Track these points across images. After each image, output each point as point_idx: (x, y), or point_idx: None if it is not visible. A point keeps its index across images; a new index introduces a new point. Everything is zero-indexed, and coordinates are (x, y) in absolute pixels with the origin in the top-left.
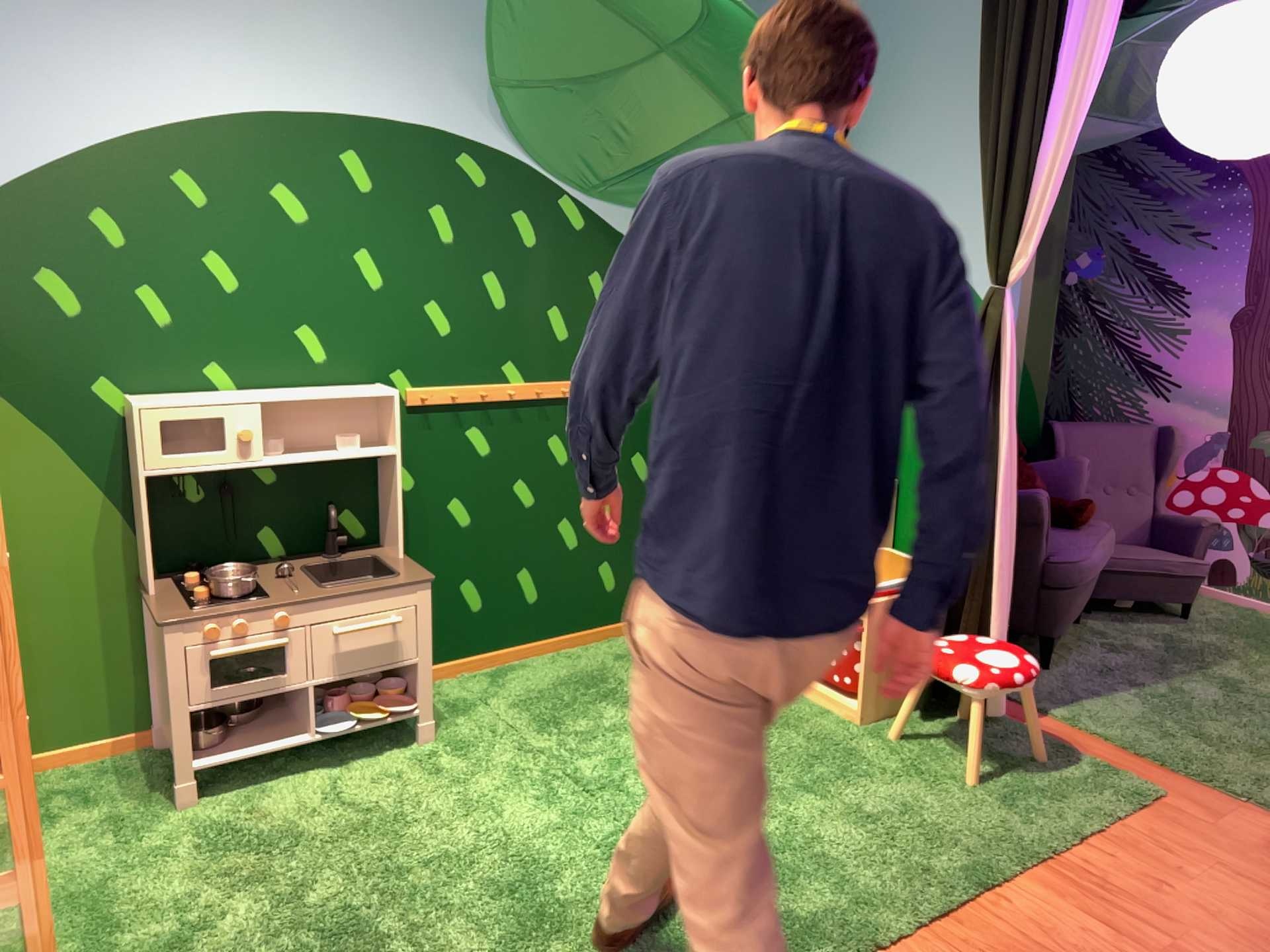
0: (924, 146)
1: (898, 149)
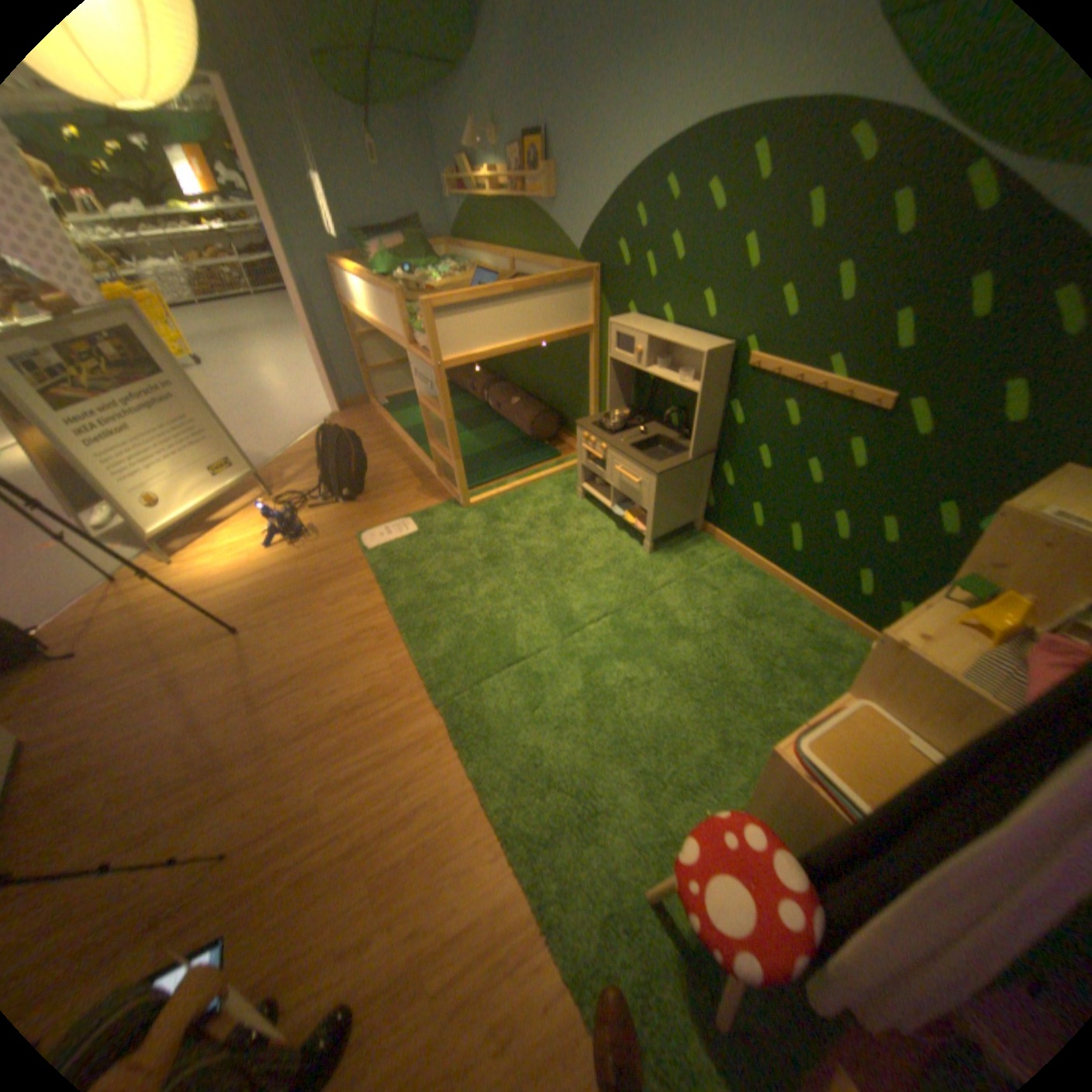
0: None
1: None
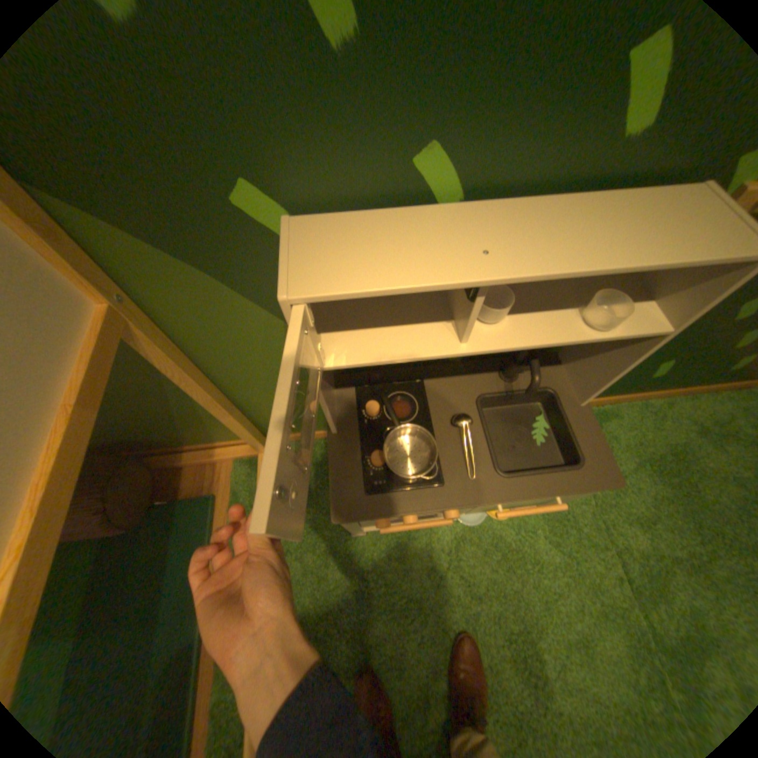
0: None
1: None
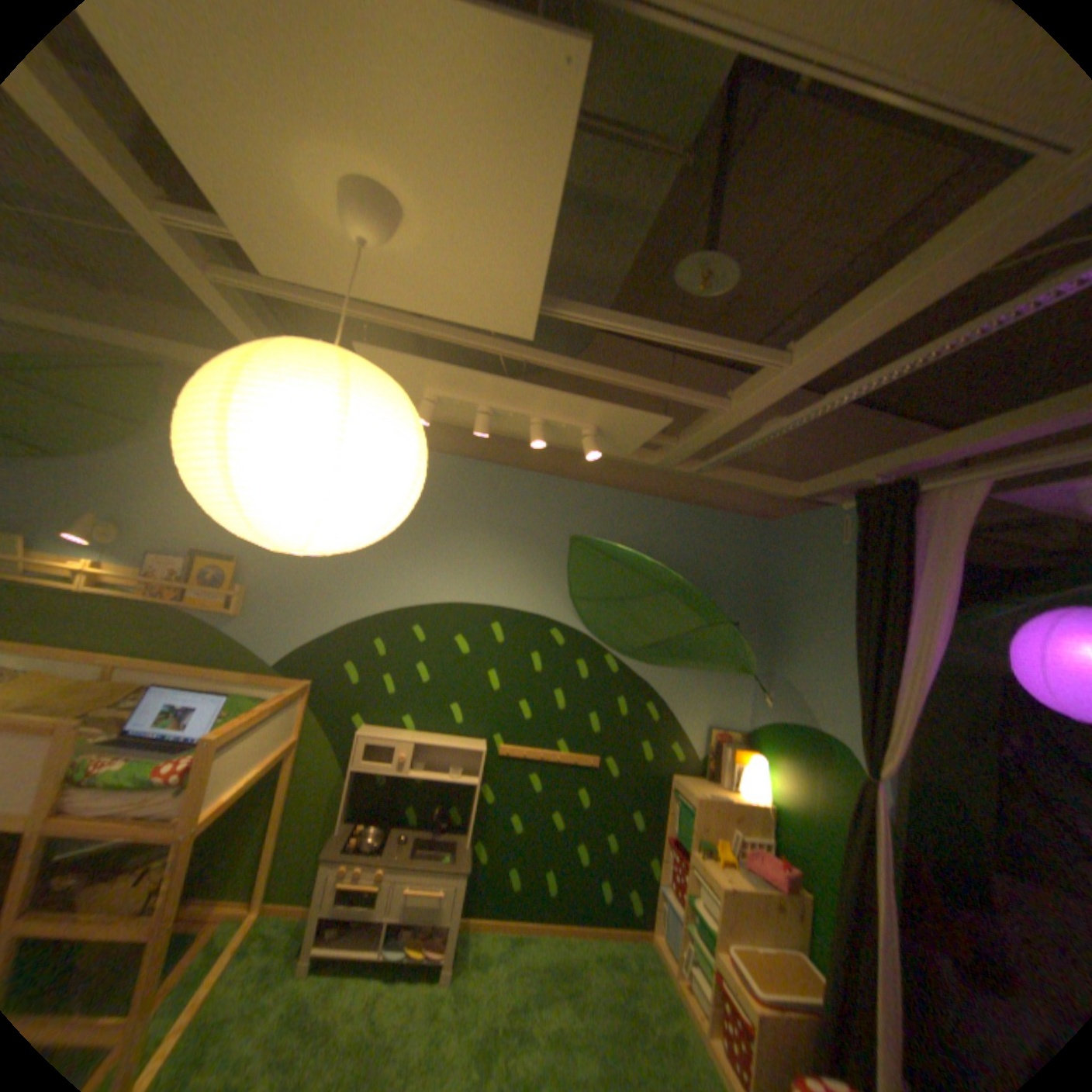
0: (832, 662)
1: (817, 659)
